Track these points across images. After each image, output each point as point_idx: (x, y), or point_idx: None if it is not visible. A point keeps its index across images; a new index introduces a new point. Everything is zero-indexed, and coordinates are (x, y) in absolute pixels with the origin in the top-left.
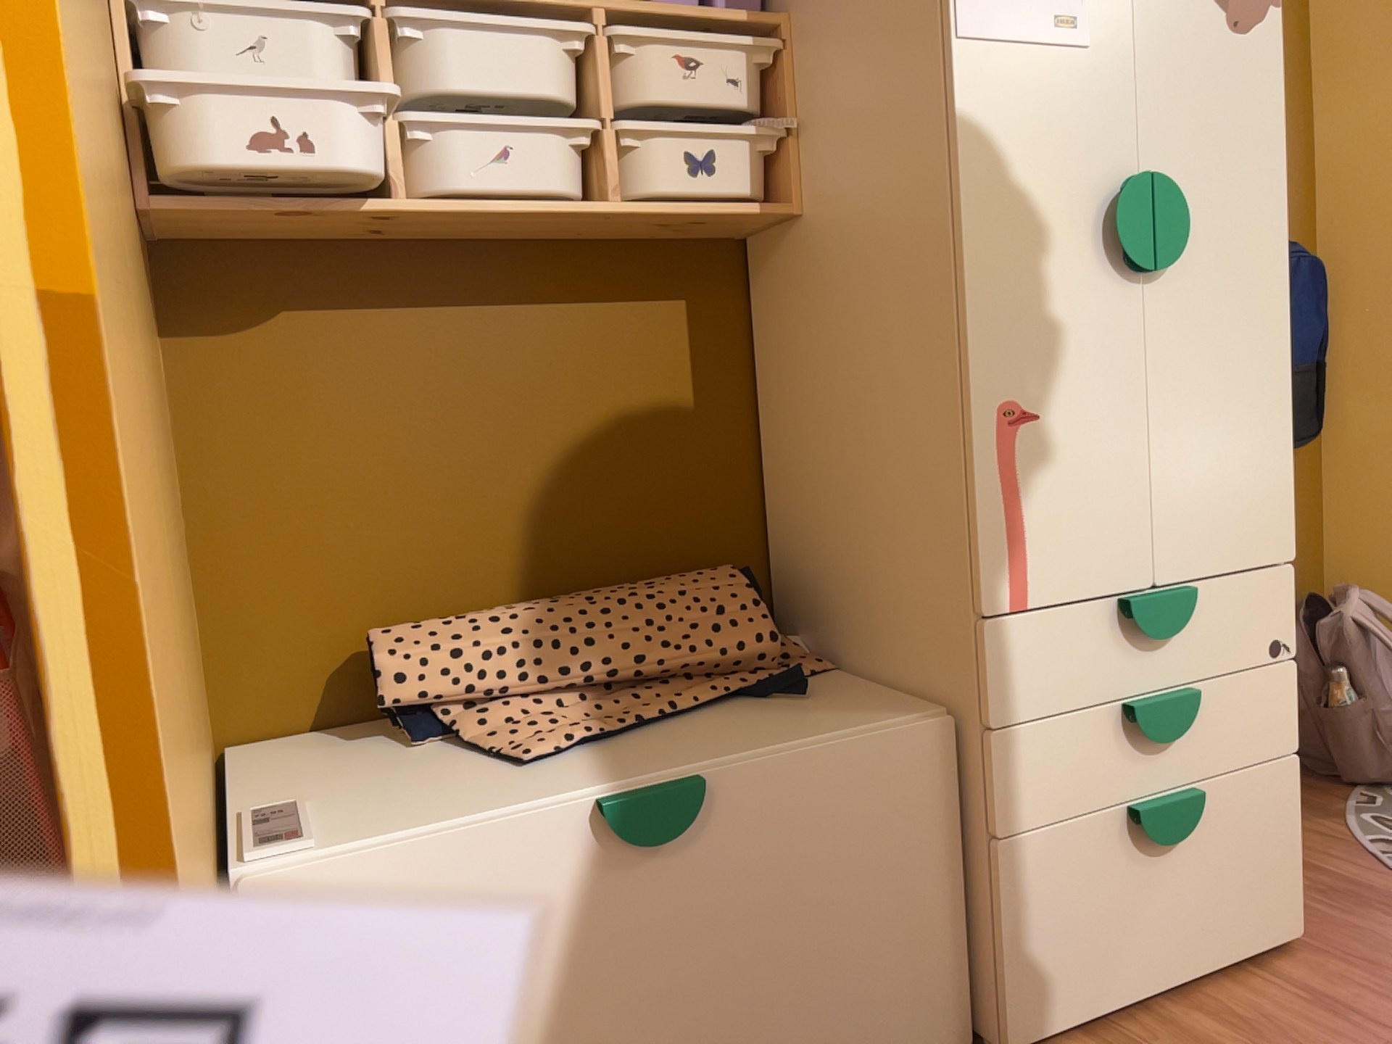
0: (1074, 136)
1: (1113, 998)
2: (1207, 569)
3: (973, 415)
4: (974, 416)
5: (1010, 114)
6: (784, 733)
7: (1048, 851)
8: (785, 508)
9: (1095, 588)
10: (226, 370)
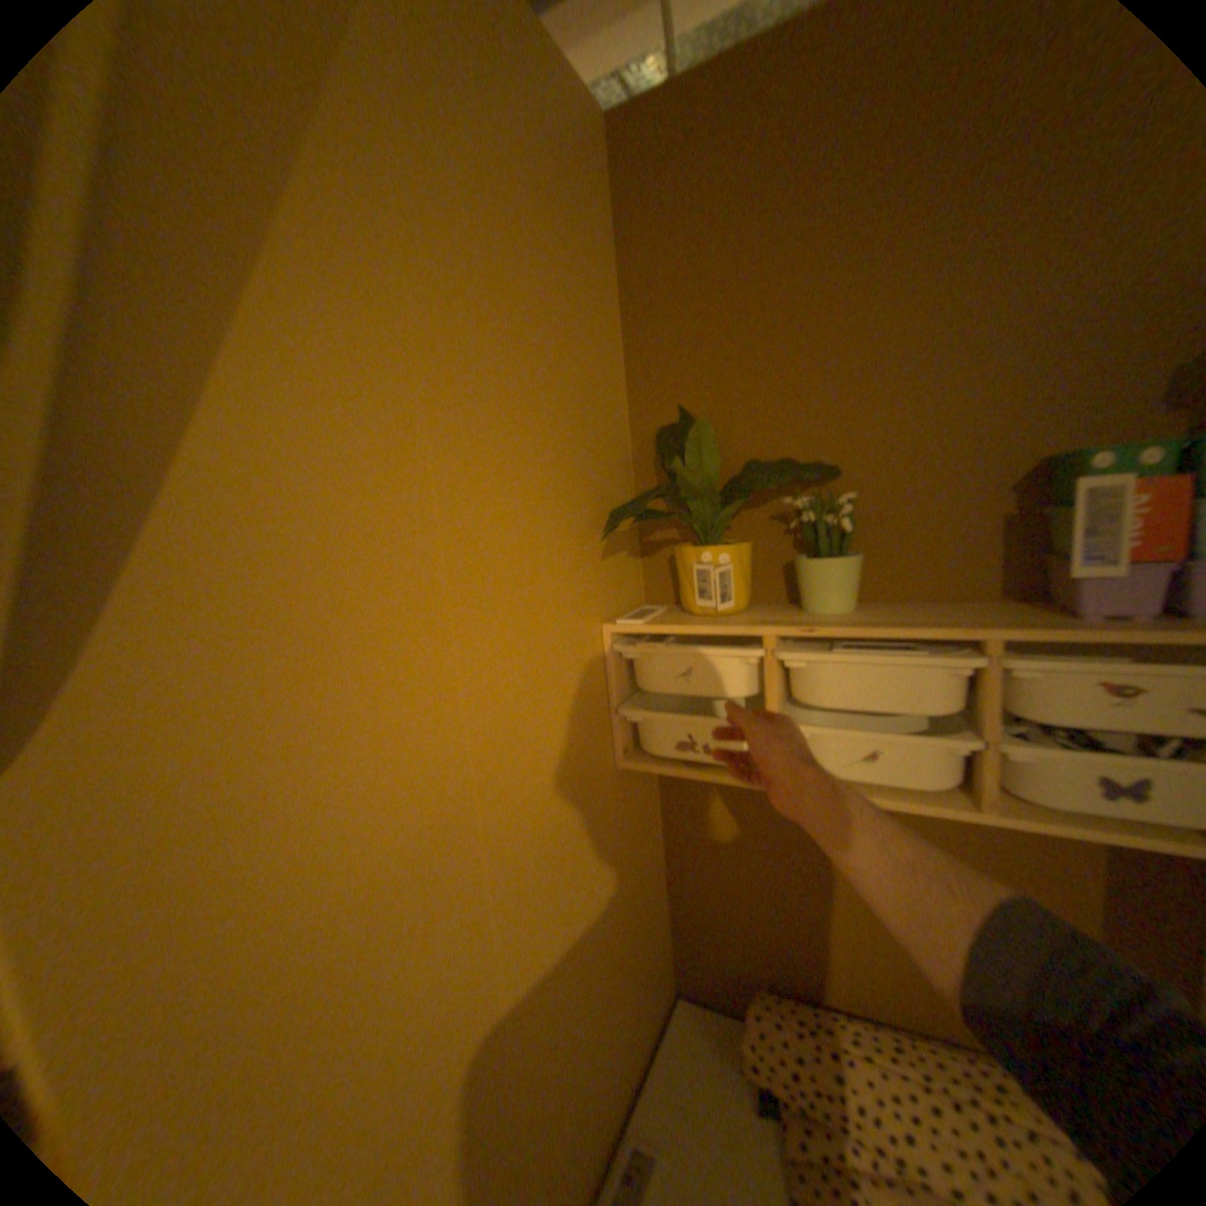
0: None
1: None
2: None
3: None
4: None
5: None
6: None
7: None
8: None
9: None
10: (689, 801)
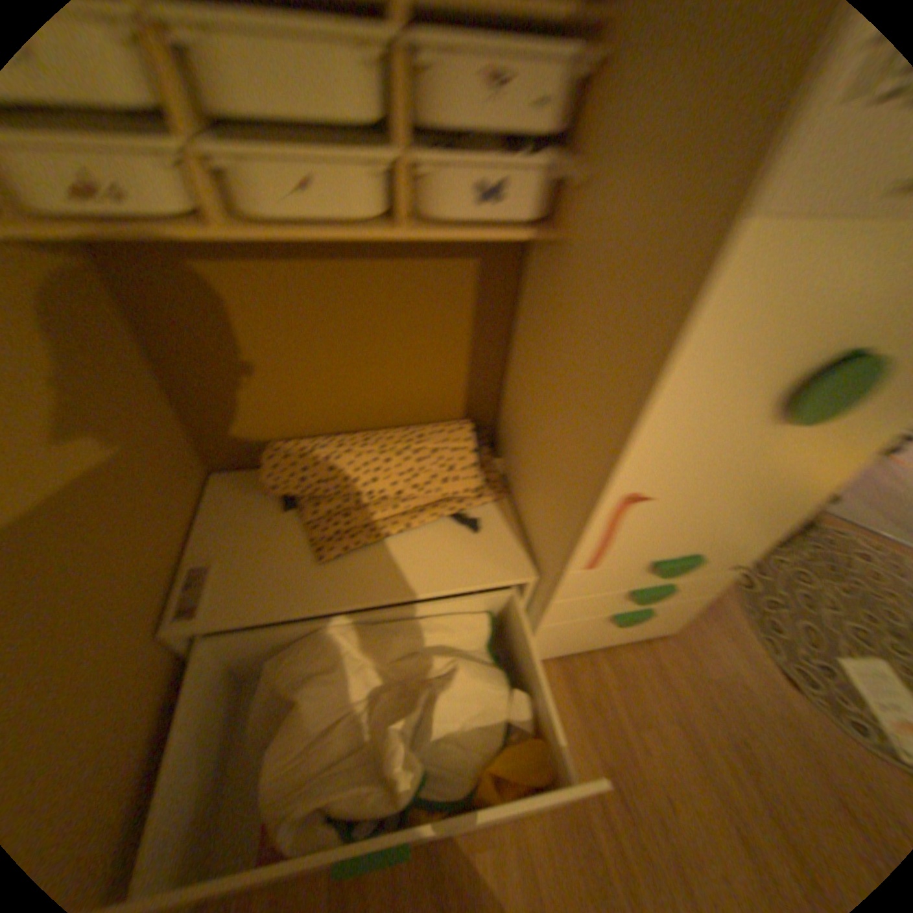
0: (819, 314)
1: (573, 651)
2: (718, 548)
3: (603, 495)
4: (602, 499)
5: (762, 296)
6: (449, 572)
7: (562, 626)
8: (510, 396)
9: (641, 559)
10: (153, 295)
